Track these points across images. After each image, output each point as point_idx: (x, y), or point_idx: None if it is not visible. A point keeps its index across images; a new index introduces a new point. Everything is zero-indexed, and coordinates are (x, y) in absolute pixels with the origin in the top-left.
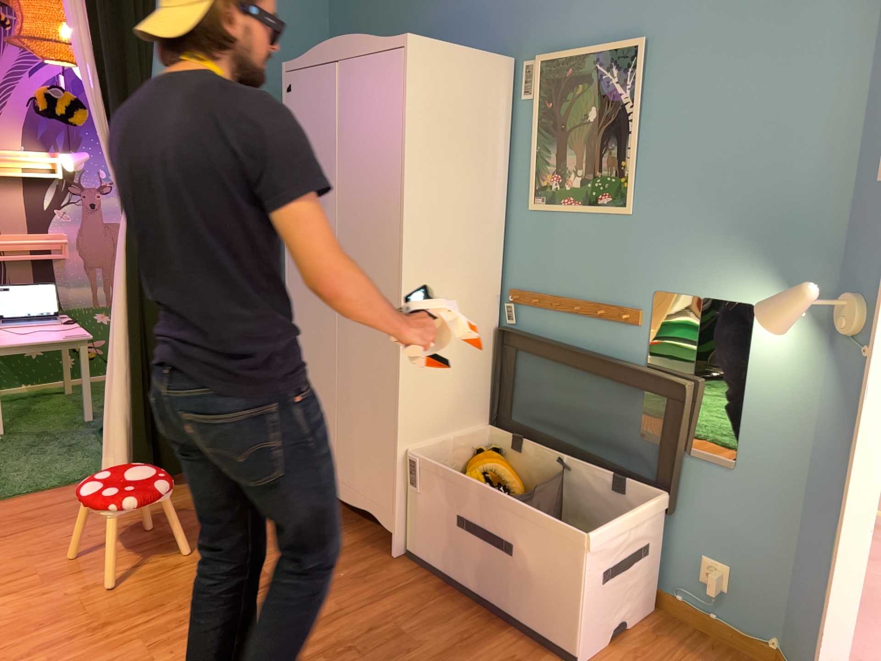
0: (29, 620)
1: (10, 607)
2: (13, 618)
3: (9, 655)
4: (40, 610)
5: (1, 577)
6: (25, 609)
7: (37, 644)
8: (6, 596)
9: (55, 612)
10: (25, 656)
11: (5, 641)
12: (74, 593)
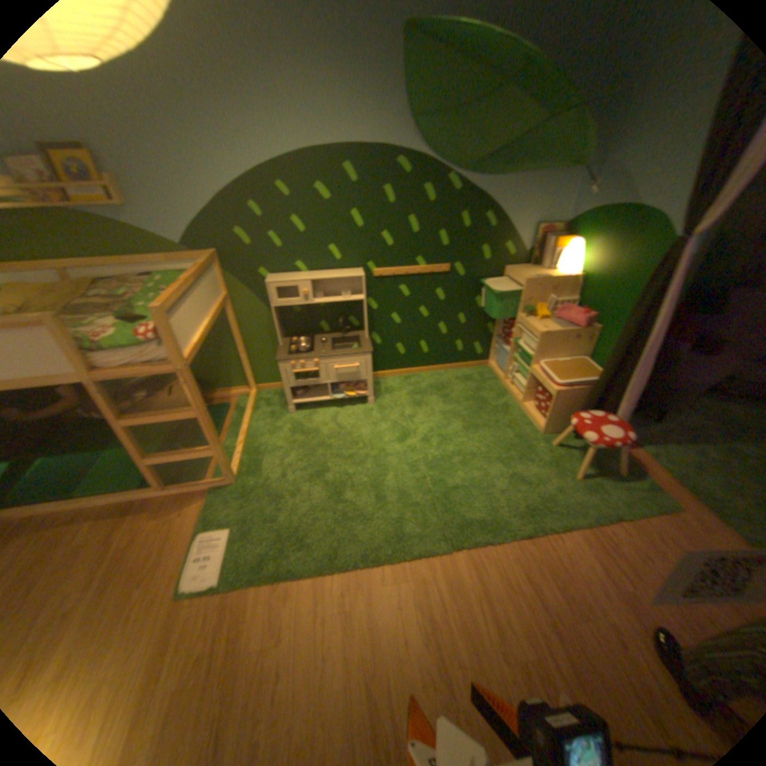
0: (572, 587)
1: (589, 576)
2: (575, 578)
3: (535, 575)
4: (584, 594)
5: (631, 570)
6: (587, 585)
7: (543, 591)
8: (603, 574)
9: (581, 604)
10: (531, 584)
11: (549, 573)
12: (607, 620)
